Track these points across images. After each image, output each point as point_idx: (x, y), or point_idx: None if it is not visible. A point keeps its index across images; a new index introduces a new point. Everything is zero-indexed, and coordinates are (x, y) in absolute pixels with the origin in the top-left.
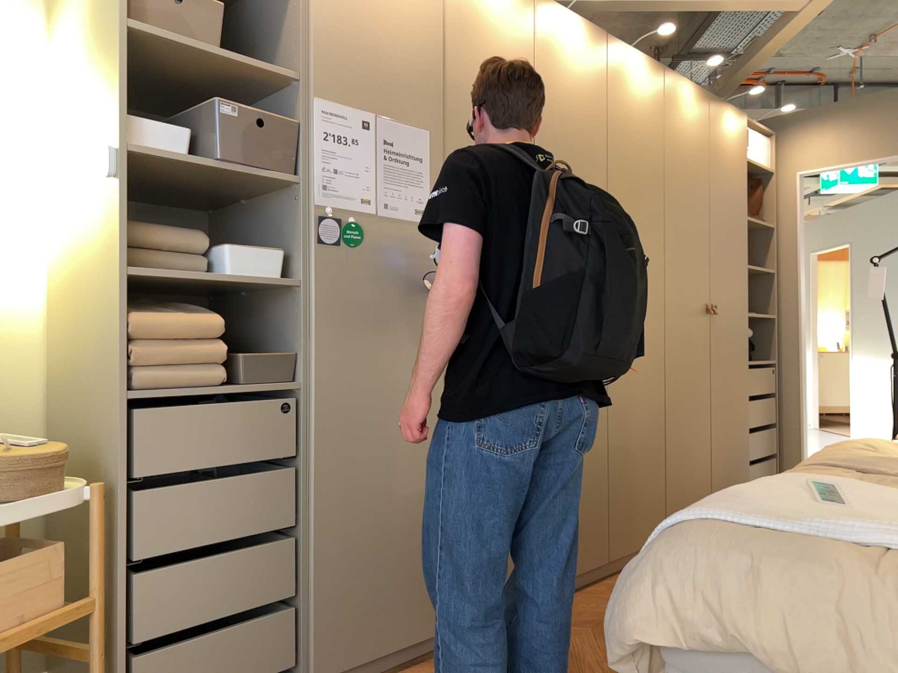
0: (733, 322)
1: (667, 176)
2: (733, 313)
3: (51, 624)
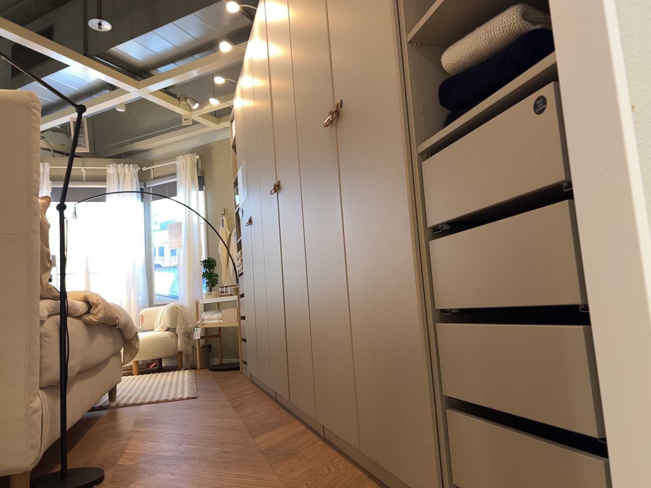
0: (374, 98)
1: (295, 21)
2: (373, 82)
3: (232, 324)
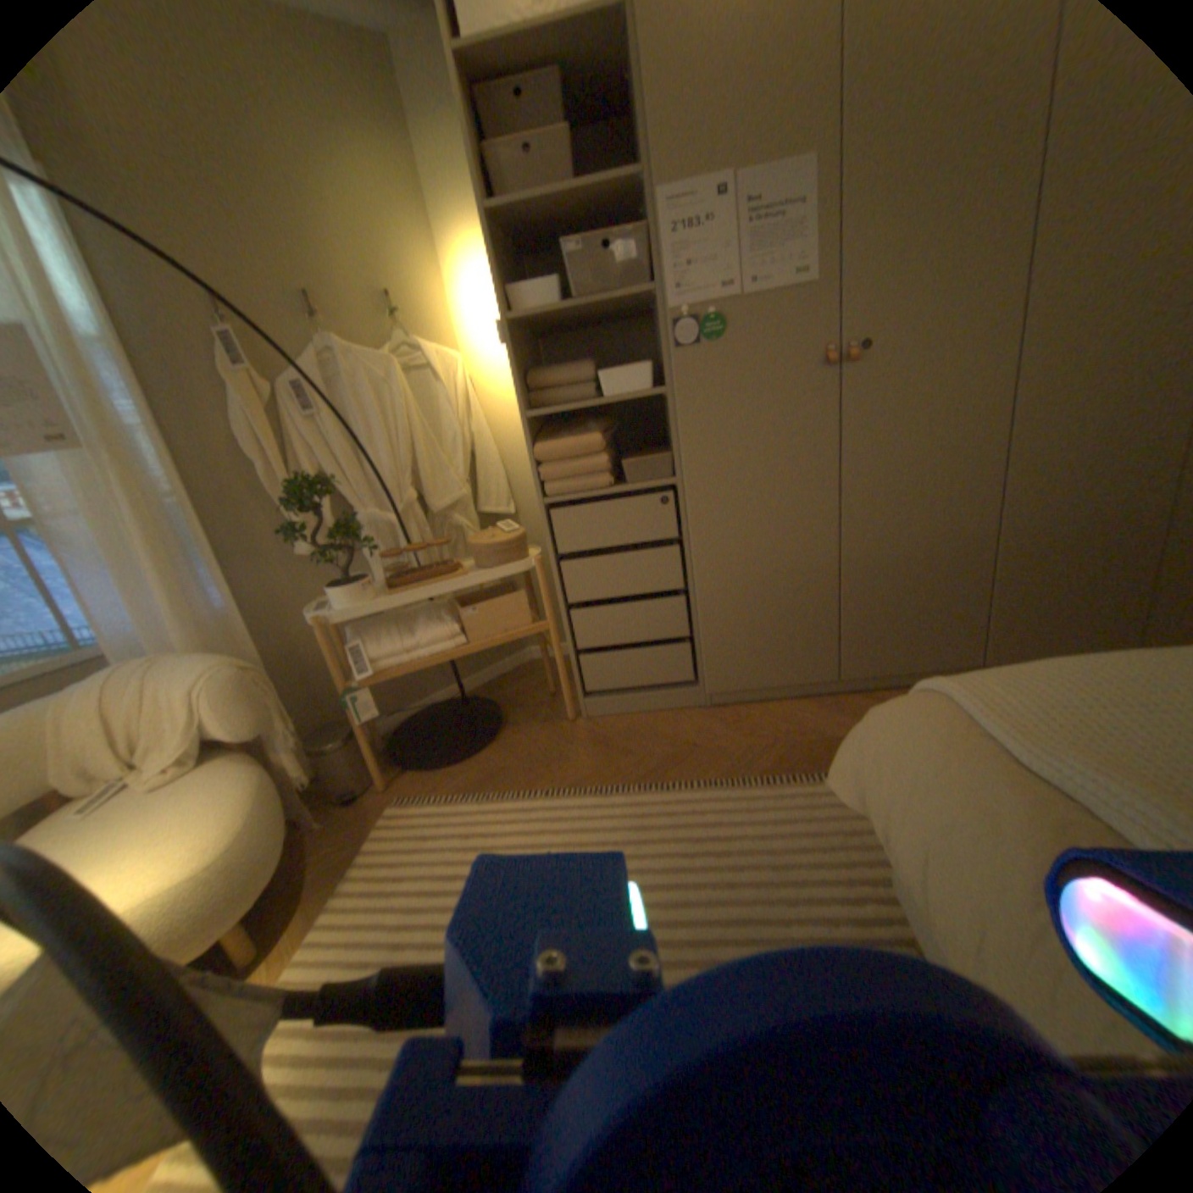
0: None
1: None
2: None
3: (521, 631)
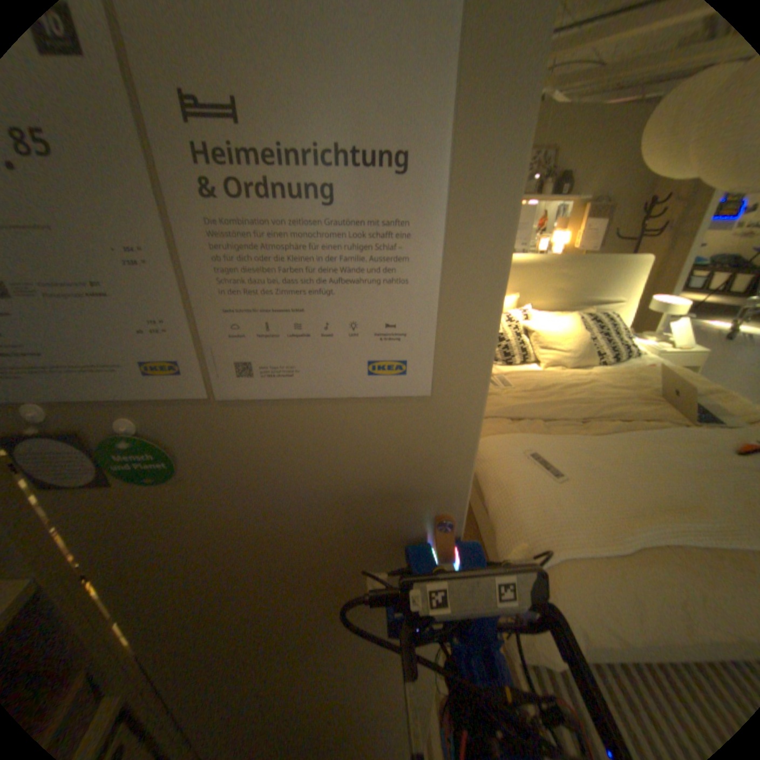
0: None
1: None
2: None
3: None
